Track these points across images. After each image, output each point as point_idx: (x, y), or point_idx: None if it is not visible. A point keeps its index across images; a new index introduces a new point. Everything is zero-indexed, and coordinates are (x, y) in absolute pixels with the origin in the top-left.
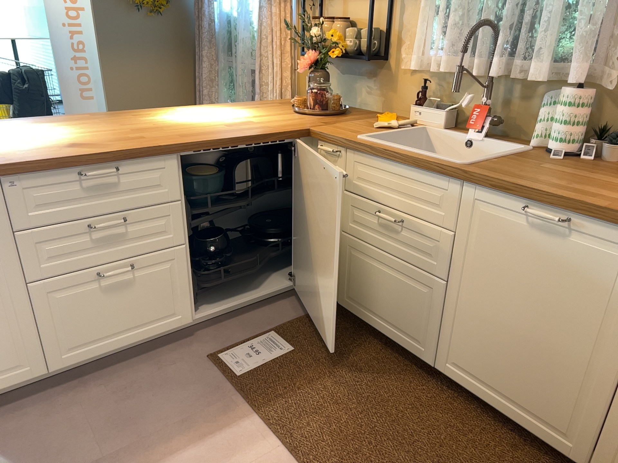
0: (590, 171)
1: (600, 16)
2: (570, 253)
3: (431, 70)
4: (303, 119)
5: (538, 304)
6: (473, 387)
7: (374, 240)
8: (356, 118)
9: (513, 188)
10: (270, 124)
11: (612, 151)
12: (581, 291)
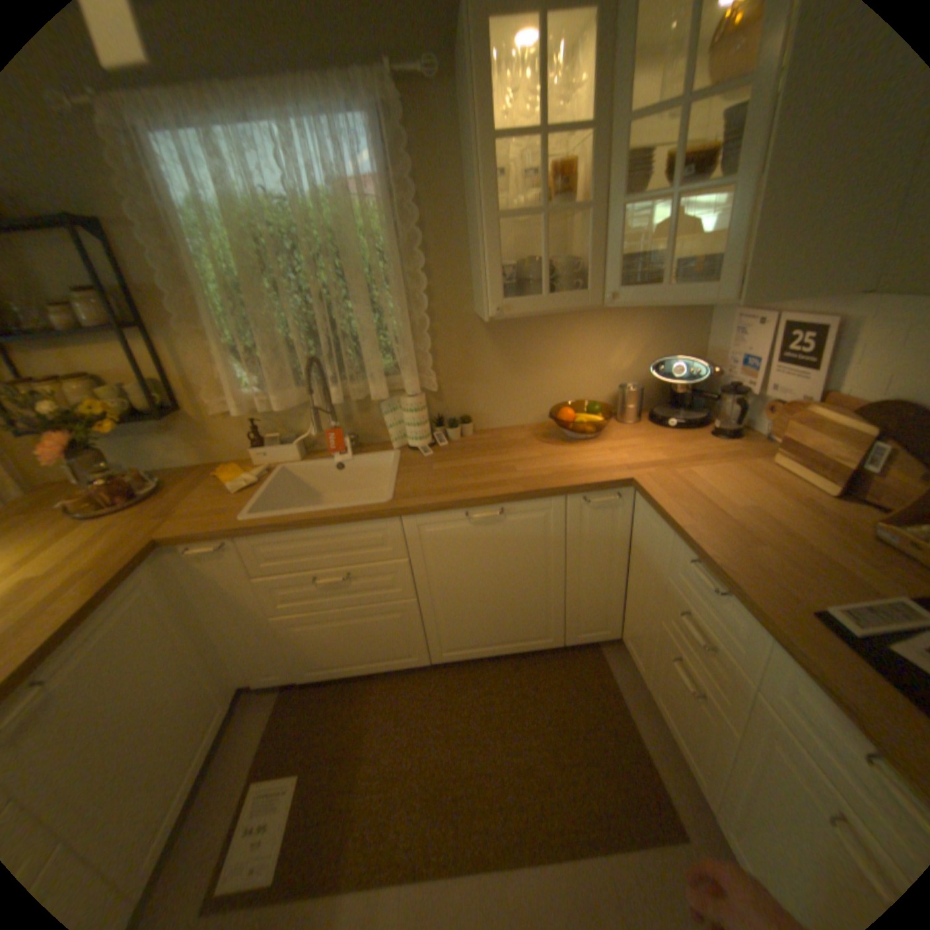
0: (463, 456)
1: (408, 338)
2: (510, 529)
3: (261, 410)
4: (114, 525)
5: (499, 572)
6: (471, 655)
7: (319, 606)
8: (188, 488)
9: (452, 505)
10: (77, 564)
11: (457, 432)
12: (525, 548)
